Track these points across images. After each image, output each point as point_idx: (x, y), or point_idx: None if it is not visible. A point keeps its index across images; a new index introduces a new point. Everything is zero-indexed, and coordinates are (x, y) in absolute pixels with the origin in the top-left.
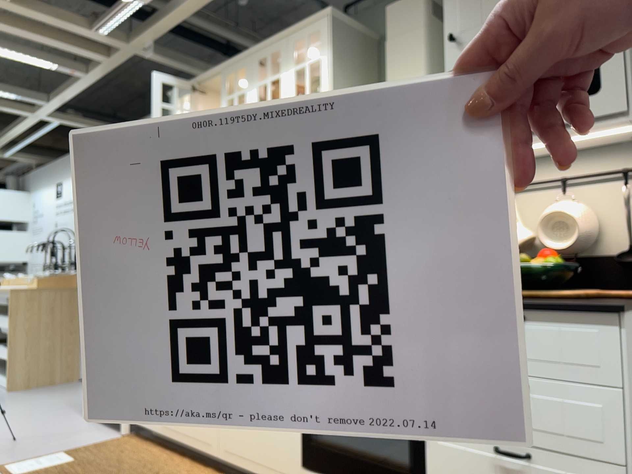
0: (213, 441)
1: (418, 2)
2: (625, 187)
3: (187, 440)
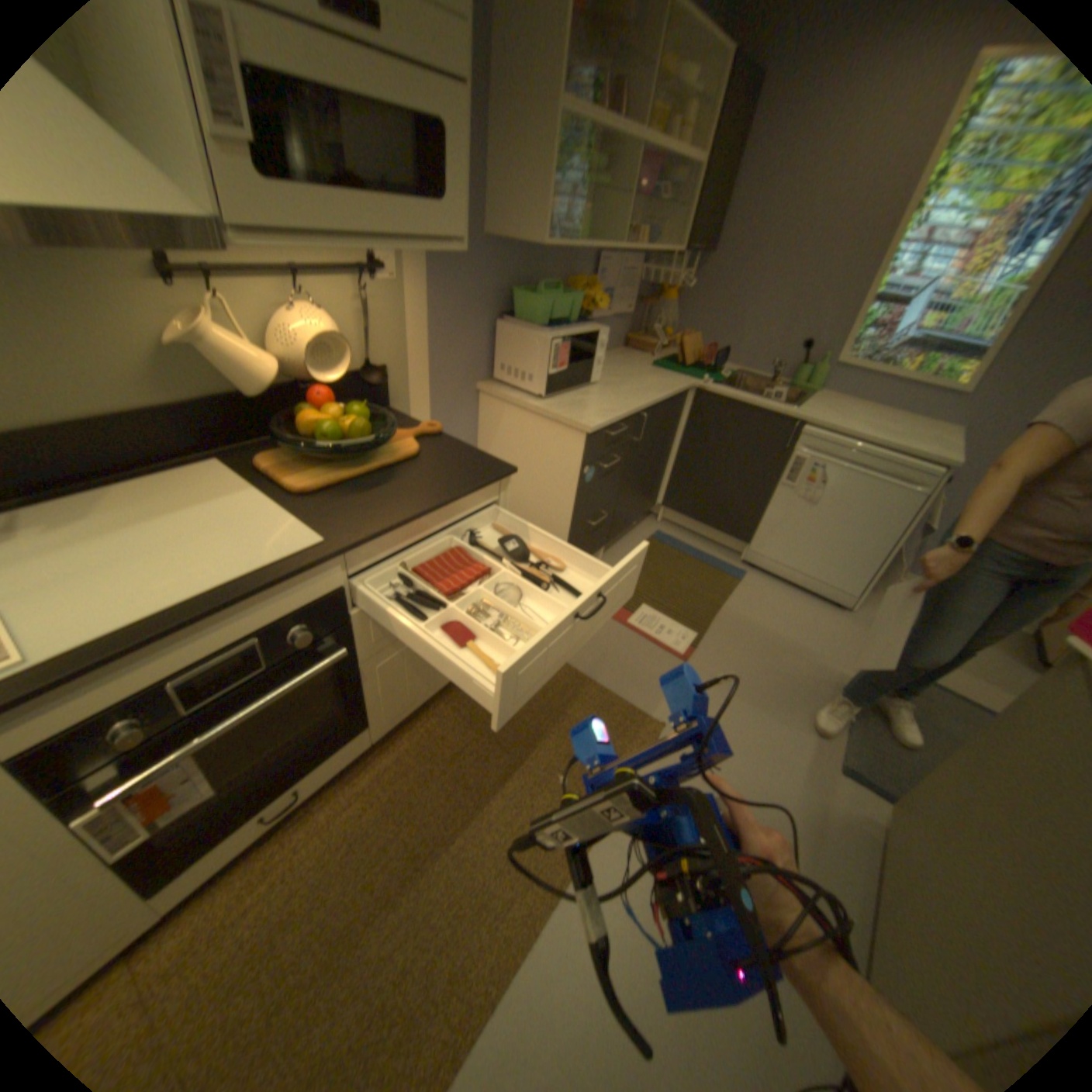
0: None
1: None
2: (357, 285)
3: None
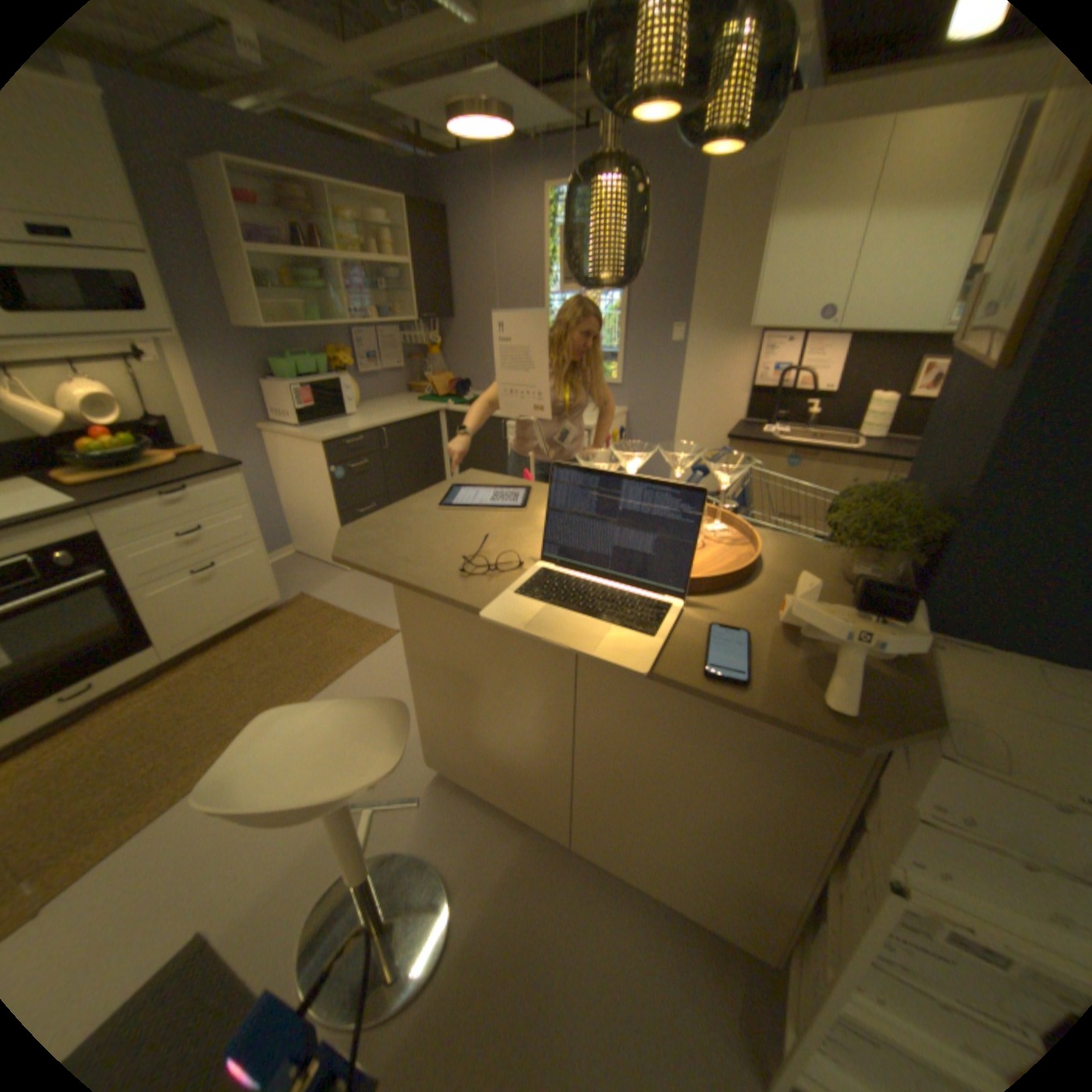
0: None
1: None
2: (126, 368)
3: None
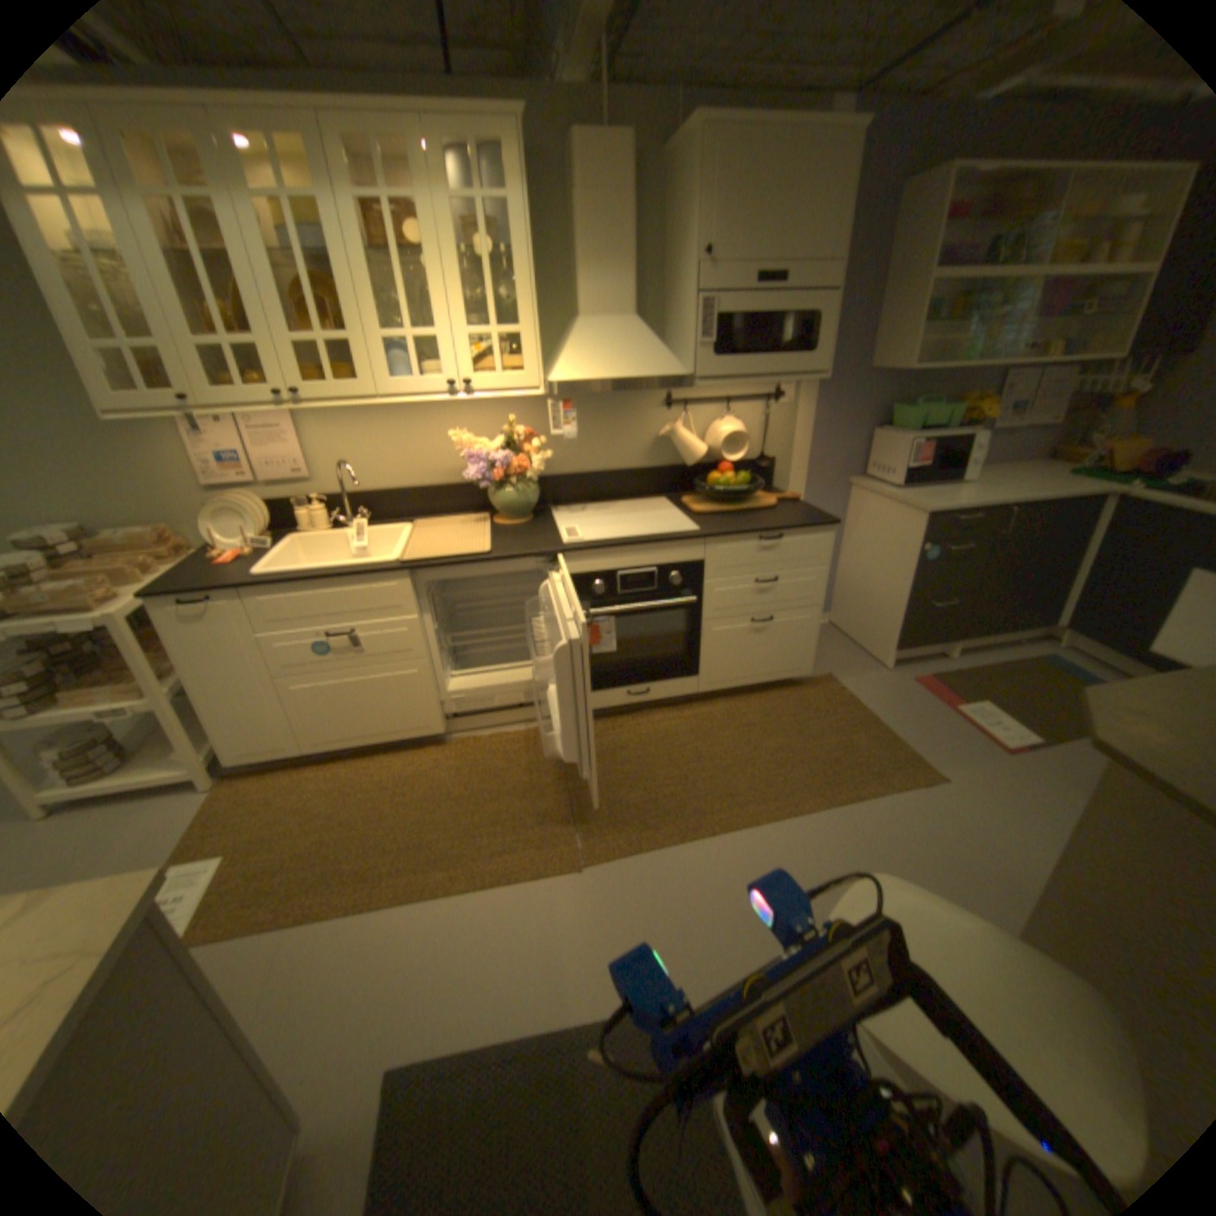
0: (434, 723)
1: (627, 152)
2: (764, 410)
3: (378, 741)
